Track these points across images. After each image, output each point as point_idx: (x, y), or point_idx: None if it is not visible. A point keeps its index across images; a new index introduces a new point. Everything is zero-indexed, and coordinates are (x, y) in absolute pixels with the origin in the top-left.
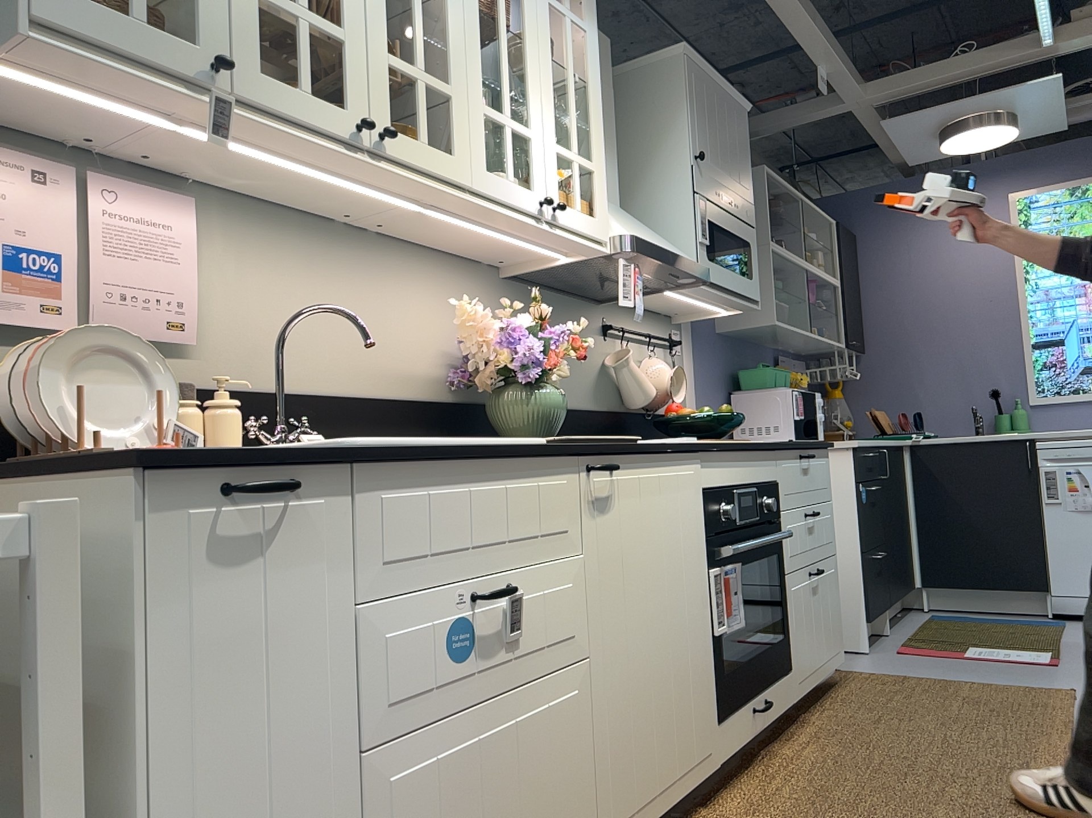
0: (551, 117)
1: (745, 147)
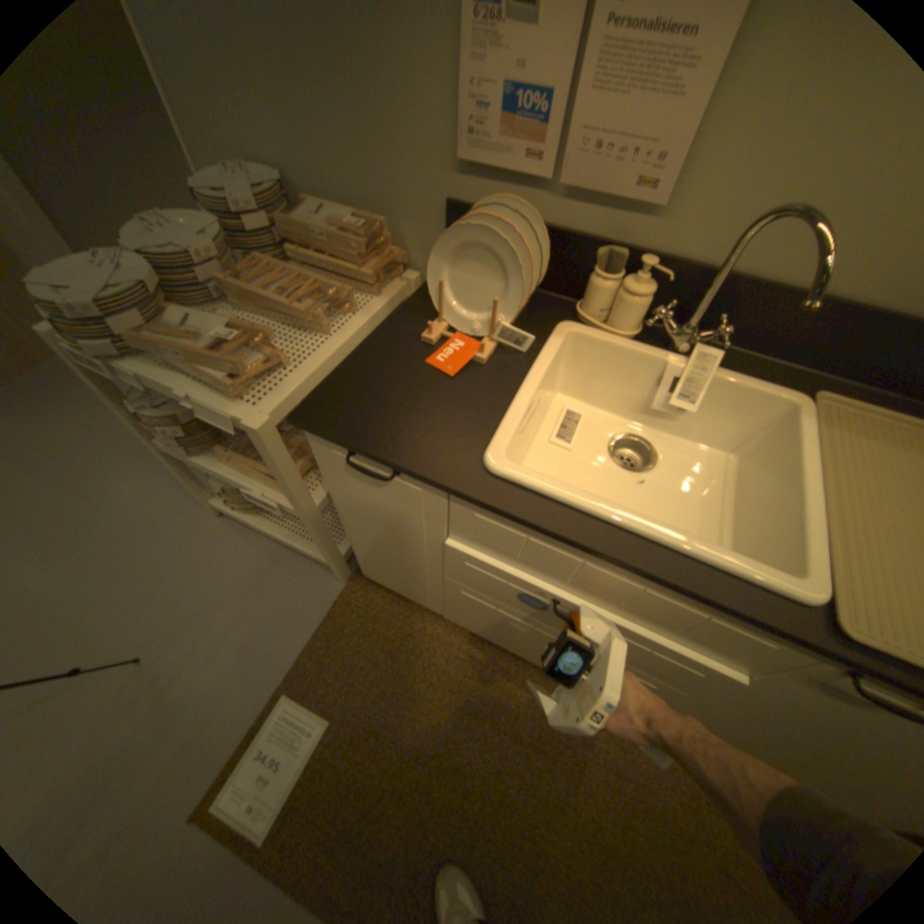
0: None
1: None
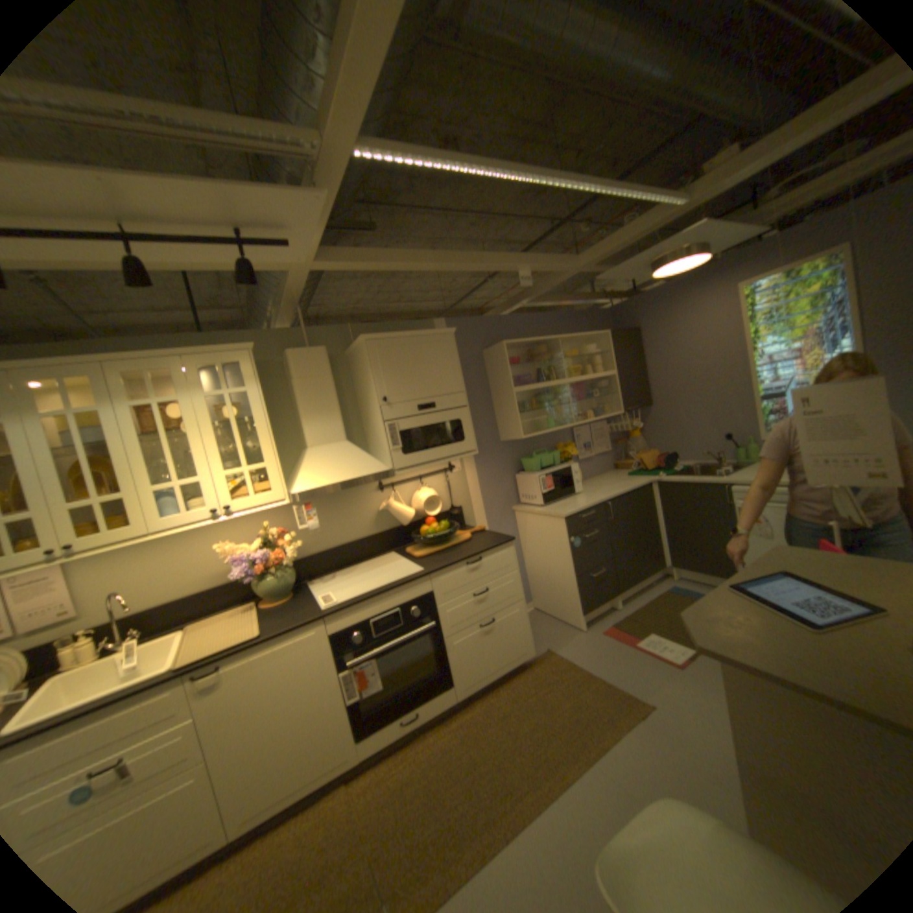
0: (216, 460)
1: (447, 360)
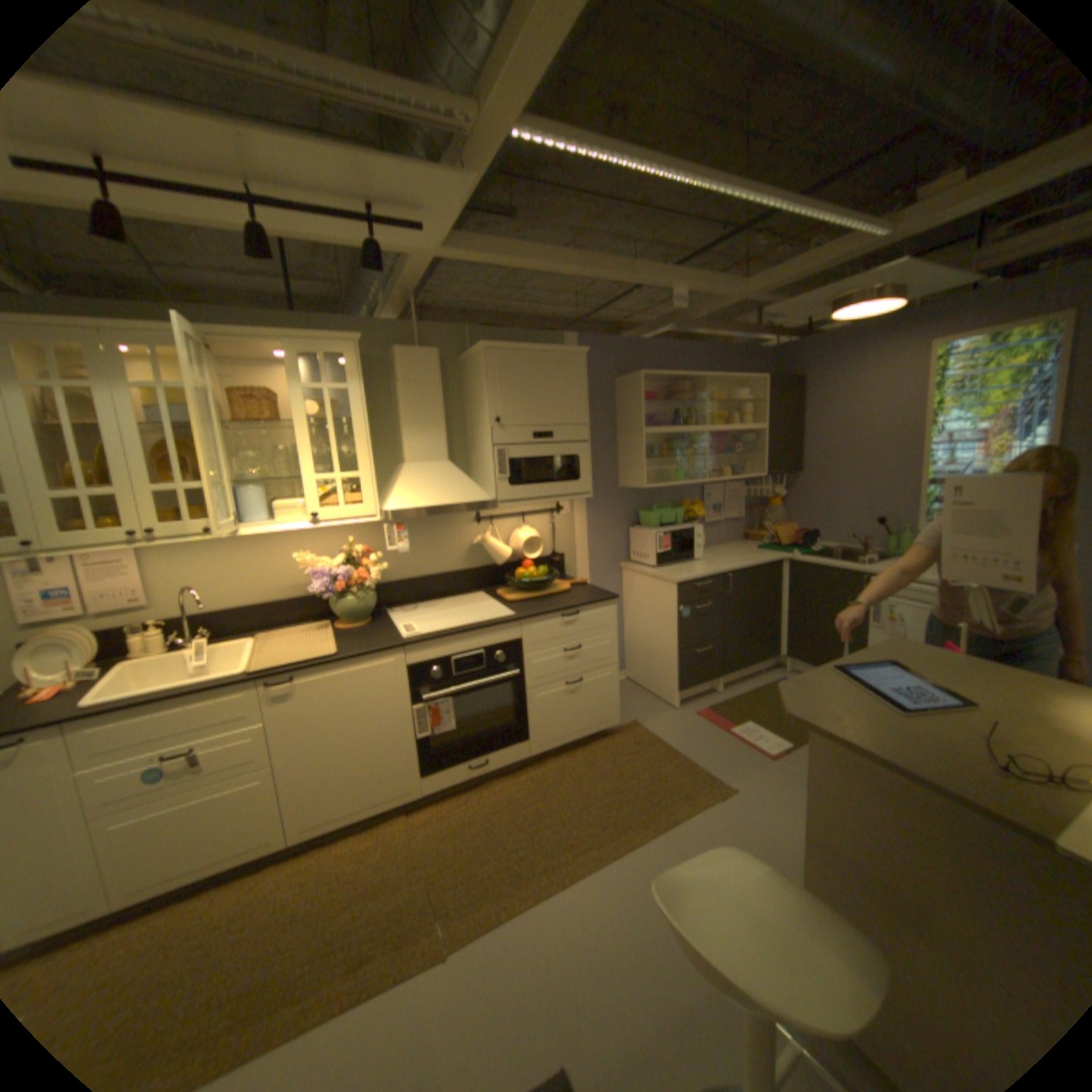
0: (309, 461)
1: (574, 385)
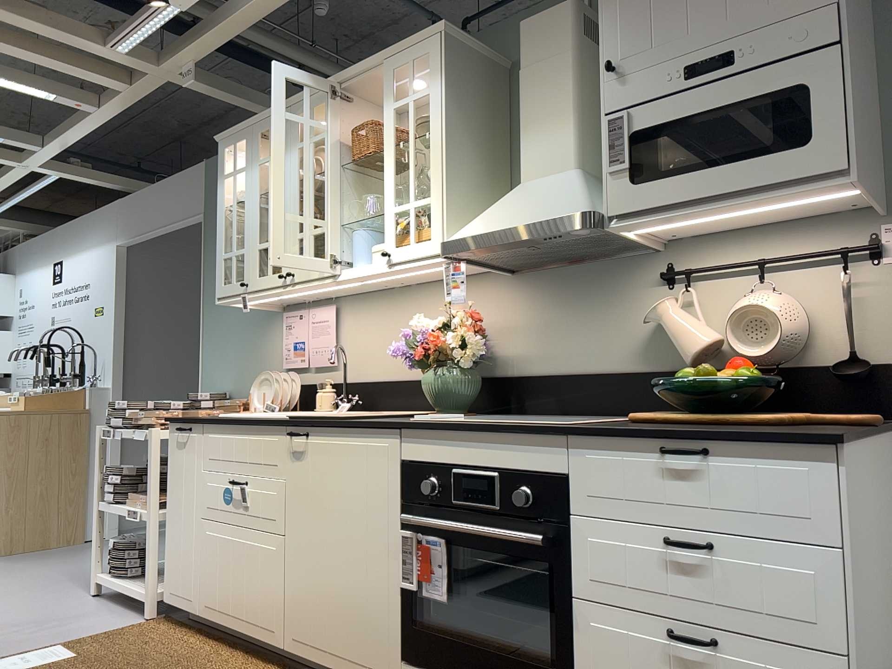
0: (389, 190)
1: None
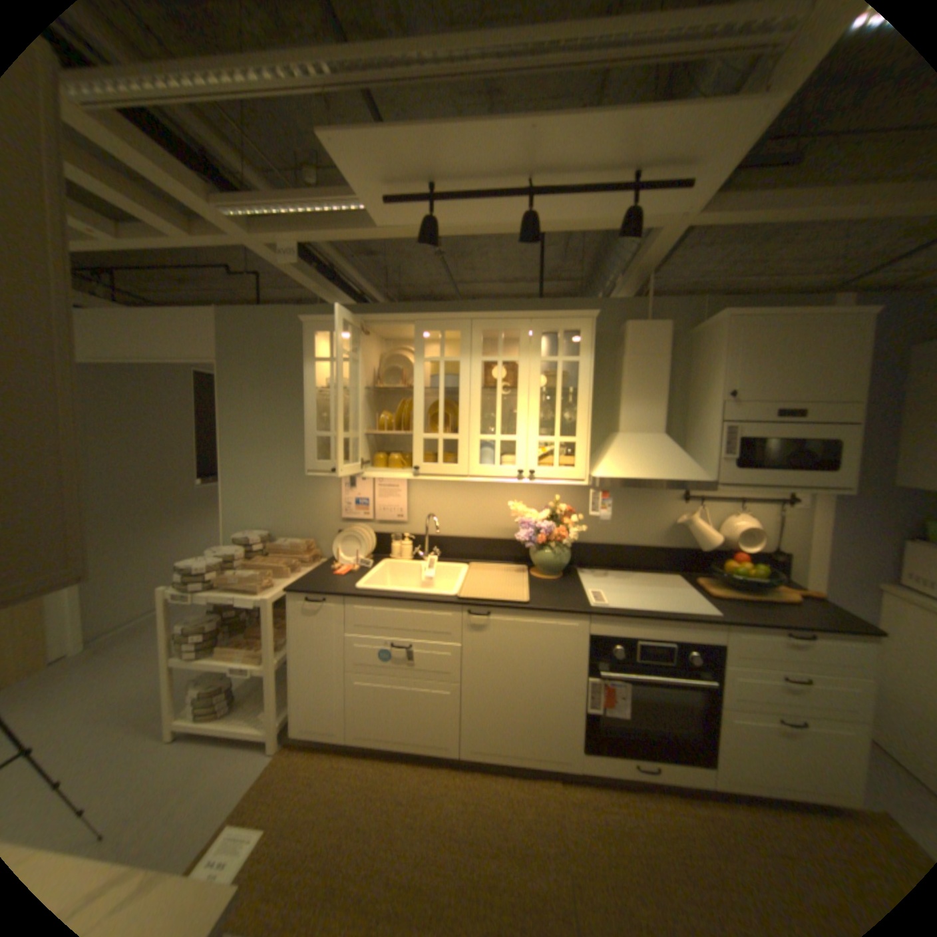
0: (534, 424)
1: (850, 352)
